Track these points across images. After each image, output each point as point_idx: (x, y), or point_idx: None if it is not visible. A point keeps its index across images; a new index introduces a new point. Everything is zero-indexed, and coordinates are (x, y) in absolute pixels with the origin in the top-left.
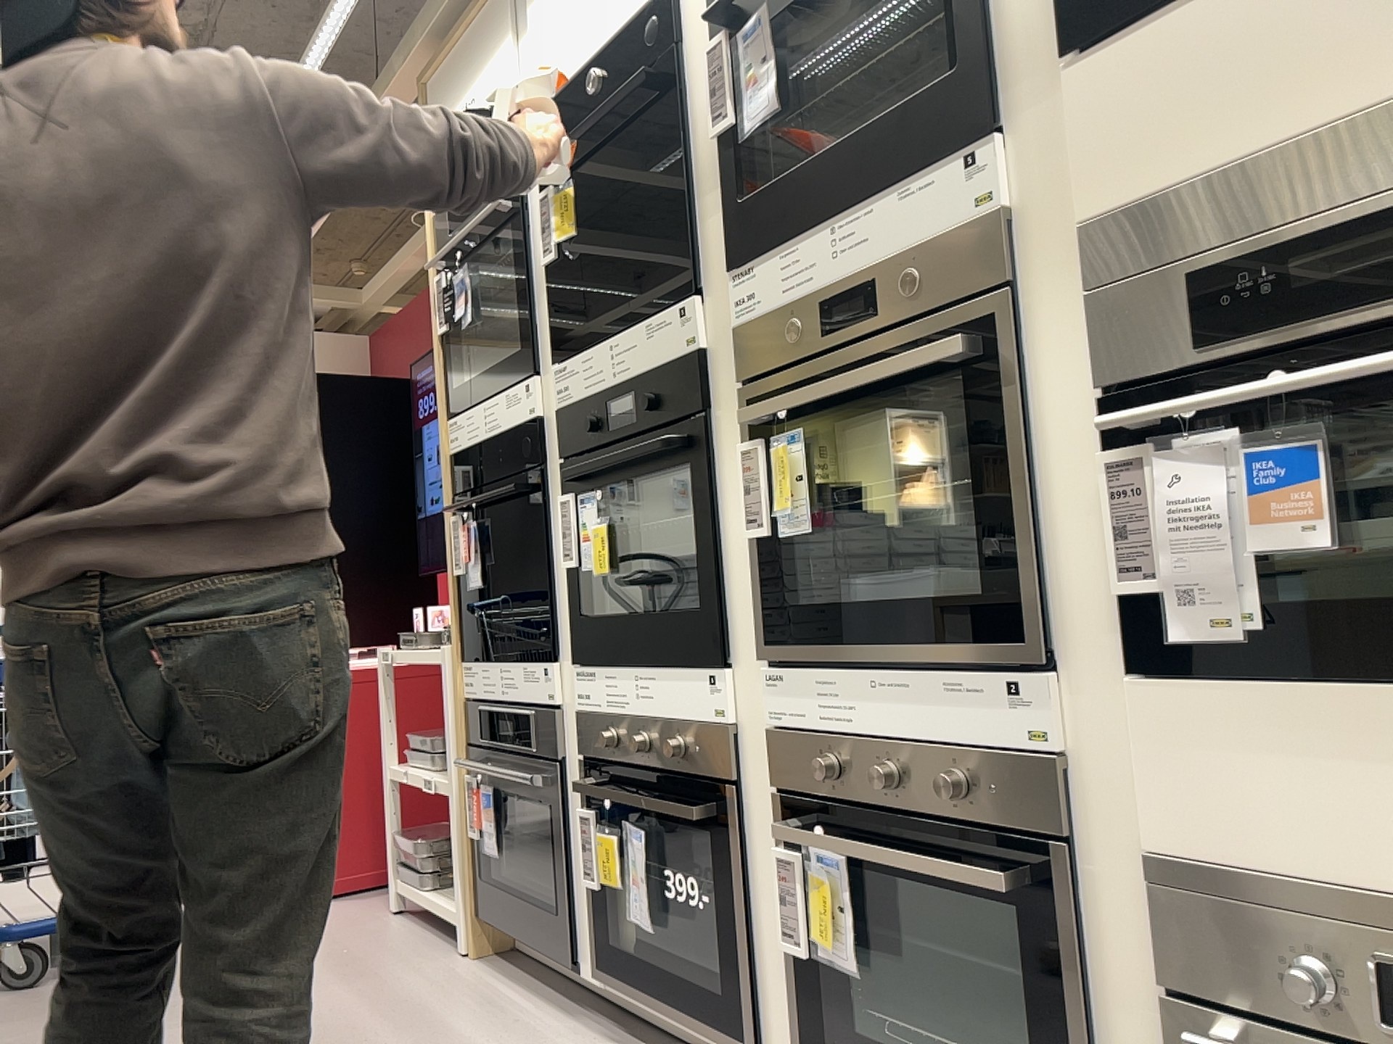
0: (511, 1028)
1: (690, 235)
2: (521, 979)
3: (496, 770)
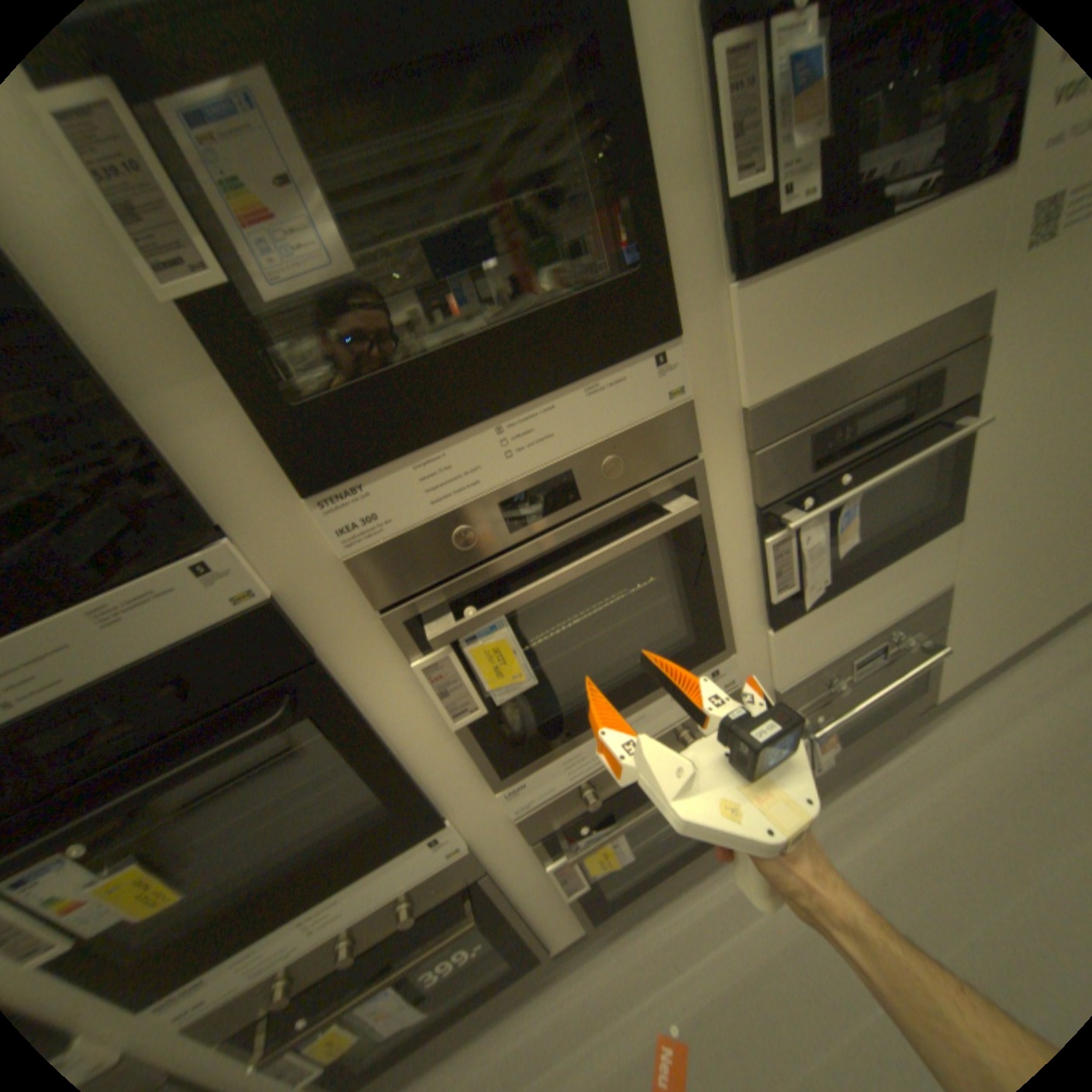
0: None
1: (146, 454)
2: None
3: None
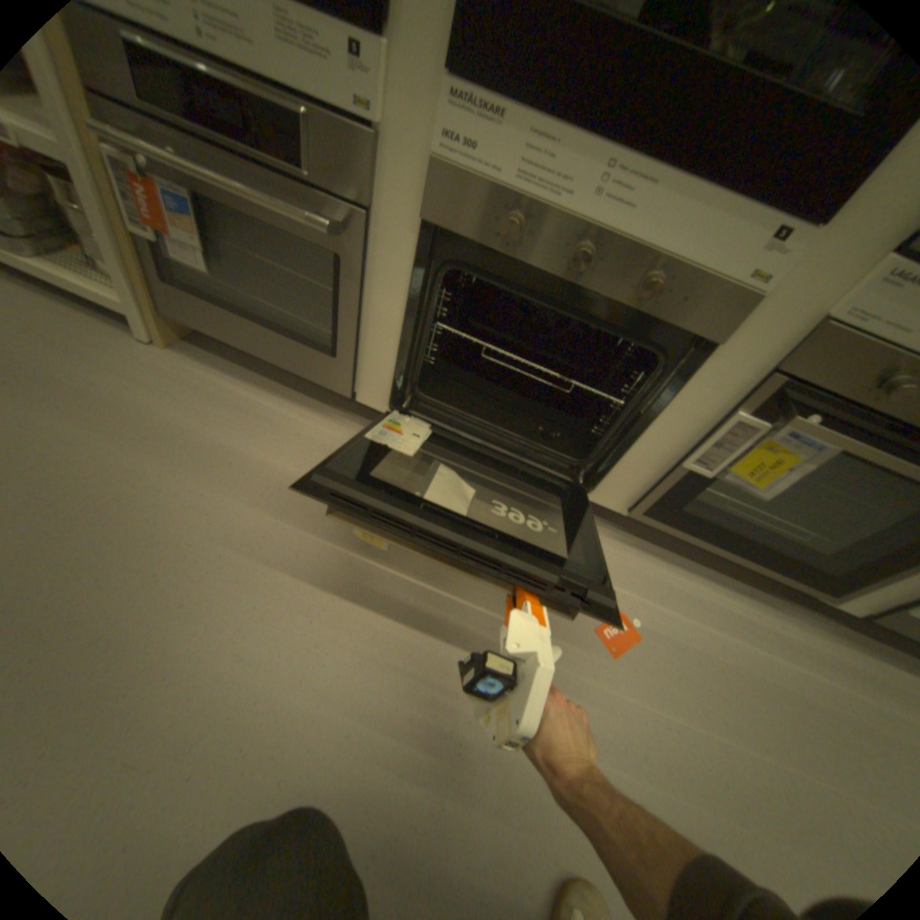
0: (301, 441)
1: None
2: (248, 376)
3: (196, 165)
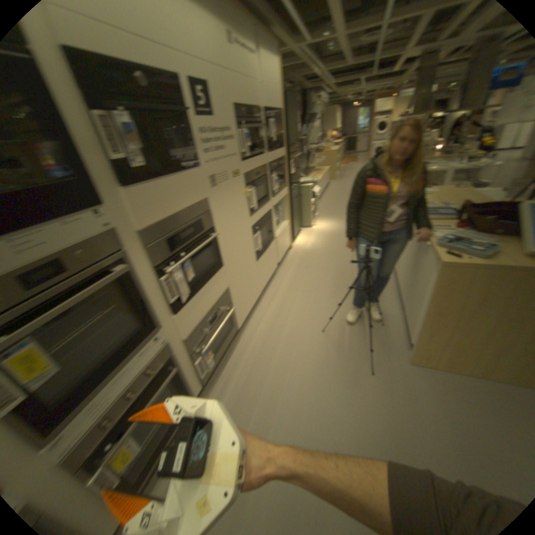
0: None
1: None
2: None
3: None
